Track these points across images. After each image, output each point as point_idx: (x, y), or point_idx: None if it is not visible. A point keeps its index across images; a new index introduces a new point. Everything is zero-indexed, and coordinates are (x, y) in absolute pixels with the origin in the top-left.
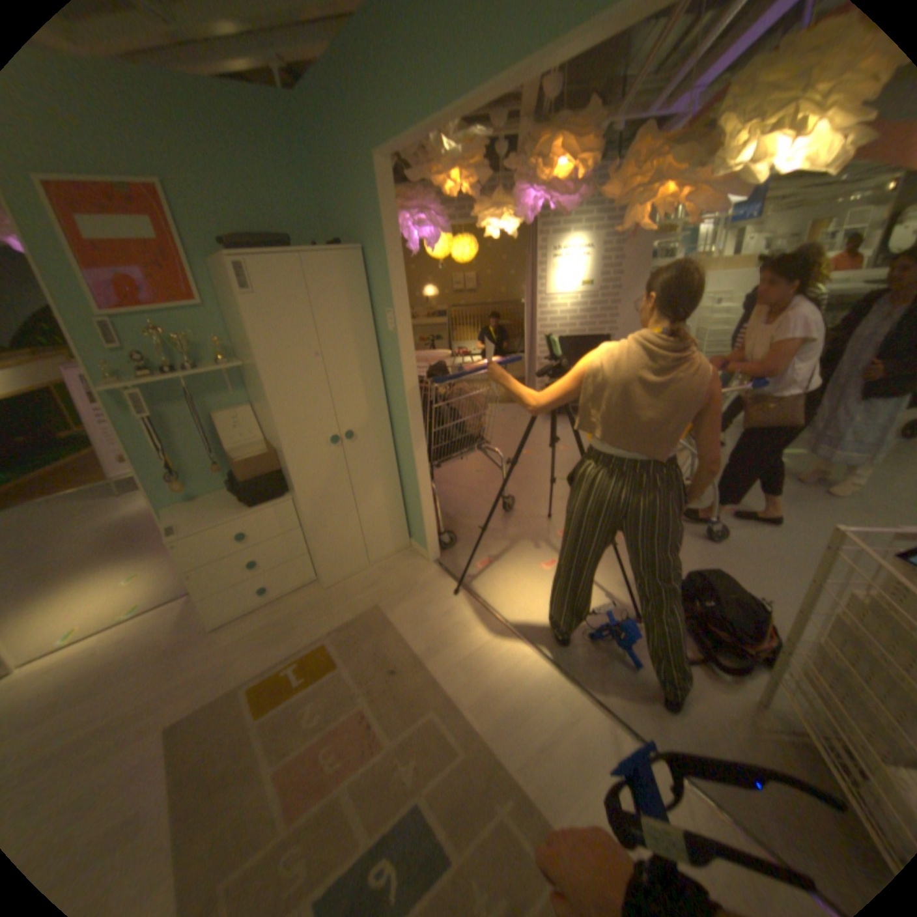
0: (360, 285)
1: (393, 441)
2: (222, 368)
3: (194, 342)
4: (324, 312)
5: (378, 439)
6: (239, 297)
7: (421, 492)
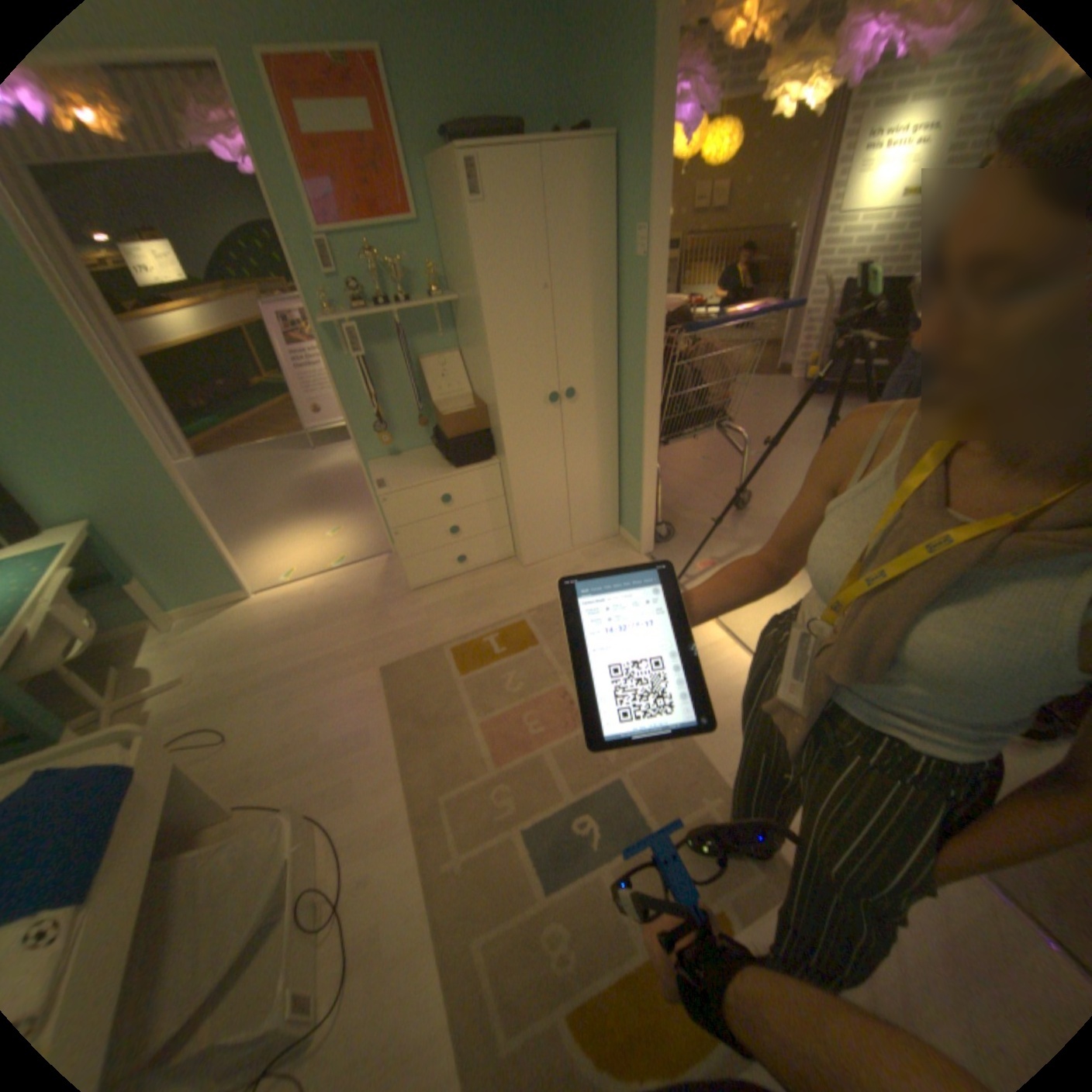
0: (607, 191)
1: (618, 407)
2: (434, 303)
3: (407, 270)
4: (560, 229)
5: (600, 402)
6: (468, 207)
7: (644, 471)
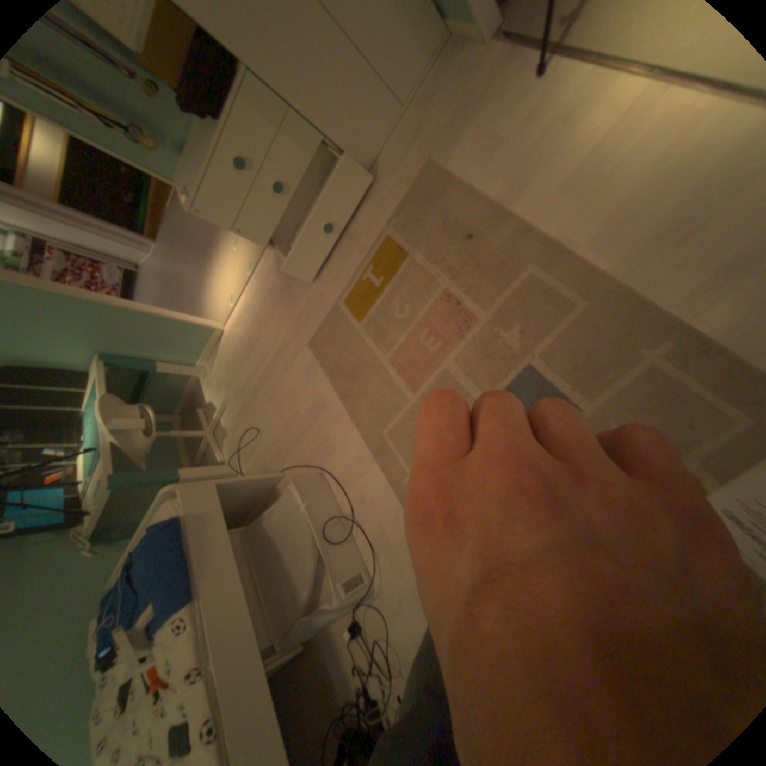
0: None
1: None
2: None
3: None
4: None
5: None
6: None
7: None
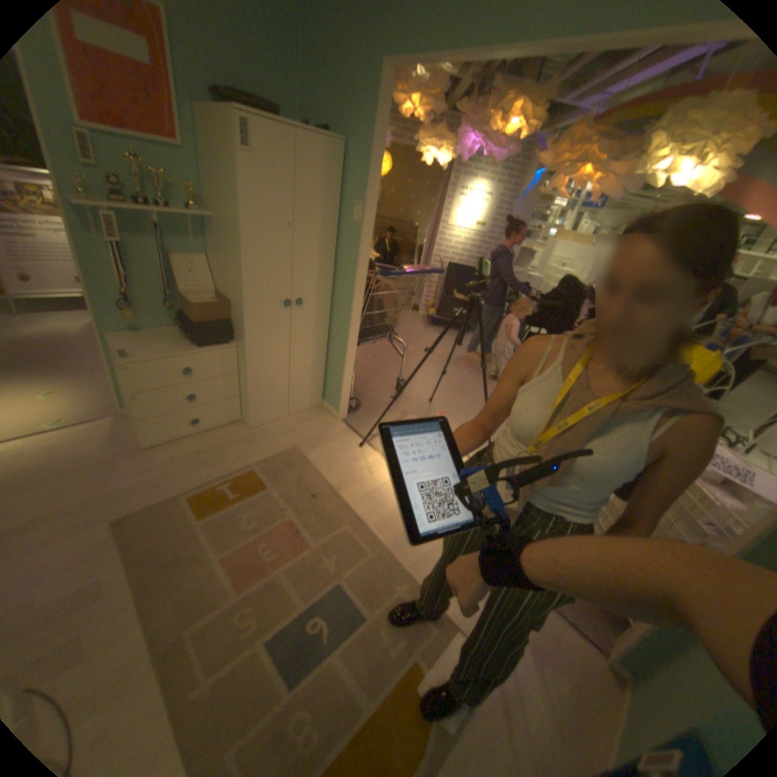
0: (337, 175)
1: (330, 317)
2: (189, 215)
3: (167, 182)
4: (304, 190)
5: (319, 312)
6: (239, 153)
7: (347, 363)
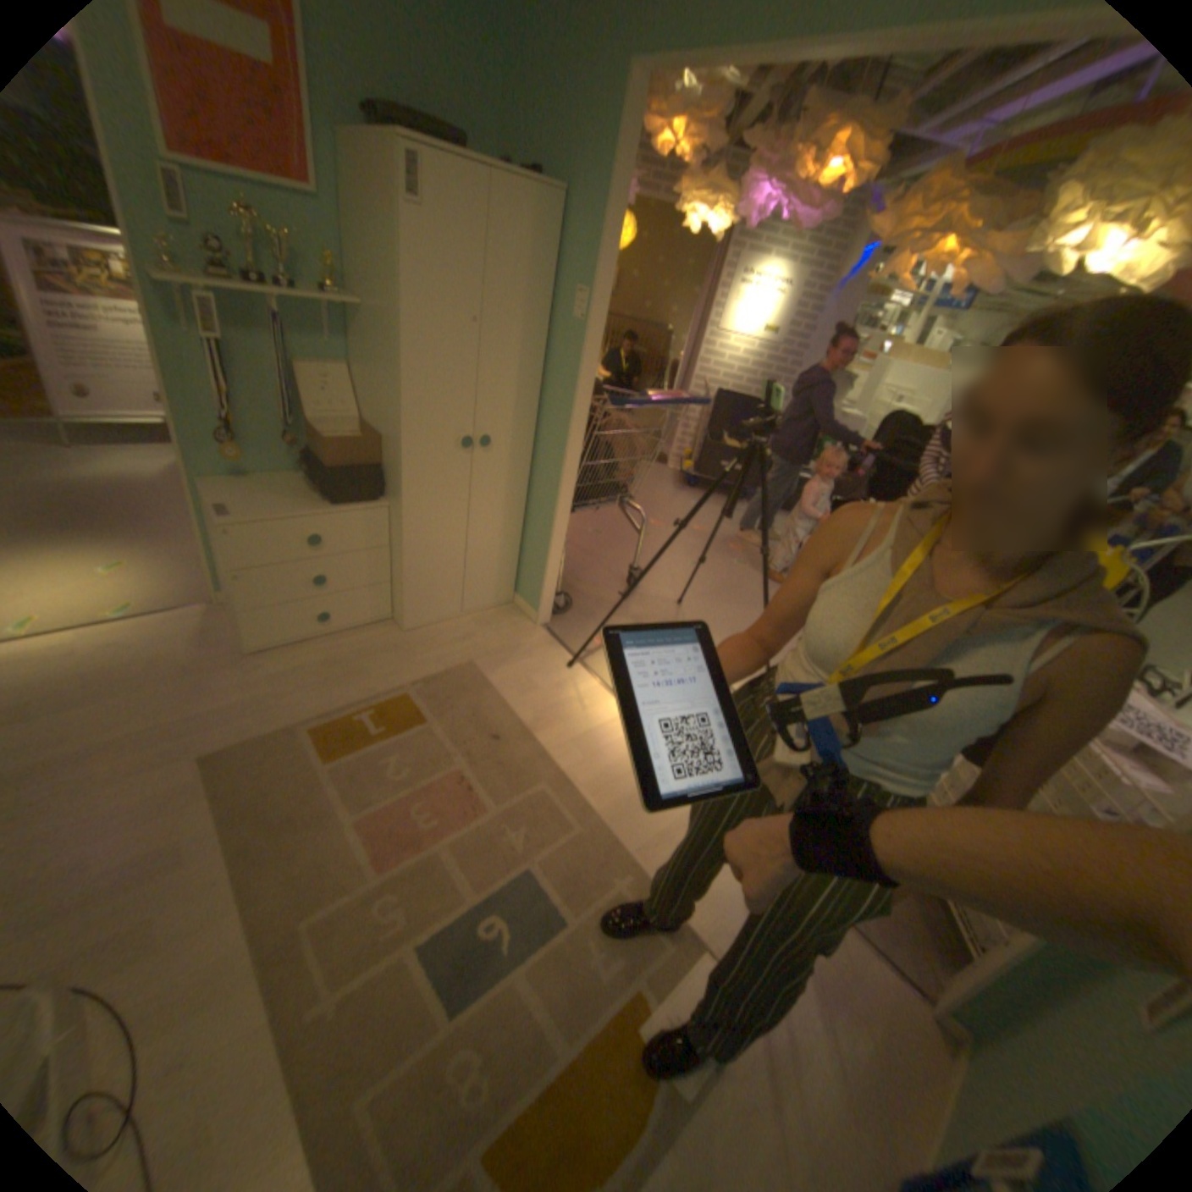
0: (551, 244)
1: (530, 466)
2: (324, 301)
3: (292, 250)
4: (499, 266)
5: (514, 458)
6: (402, 206)
7: (553, 538)
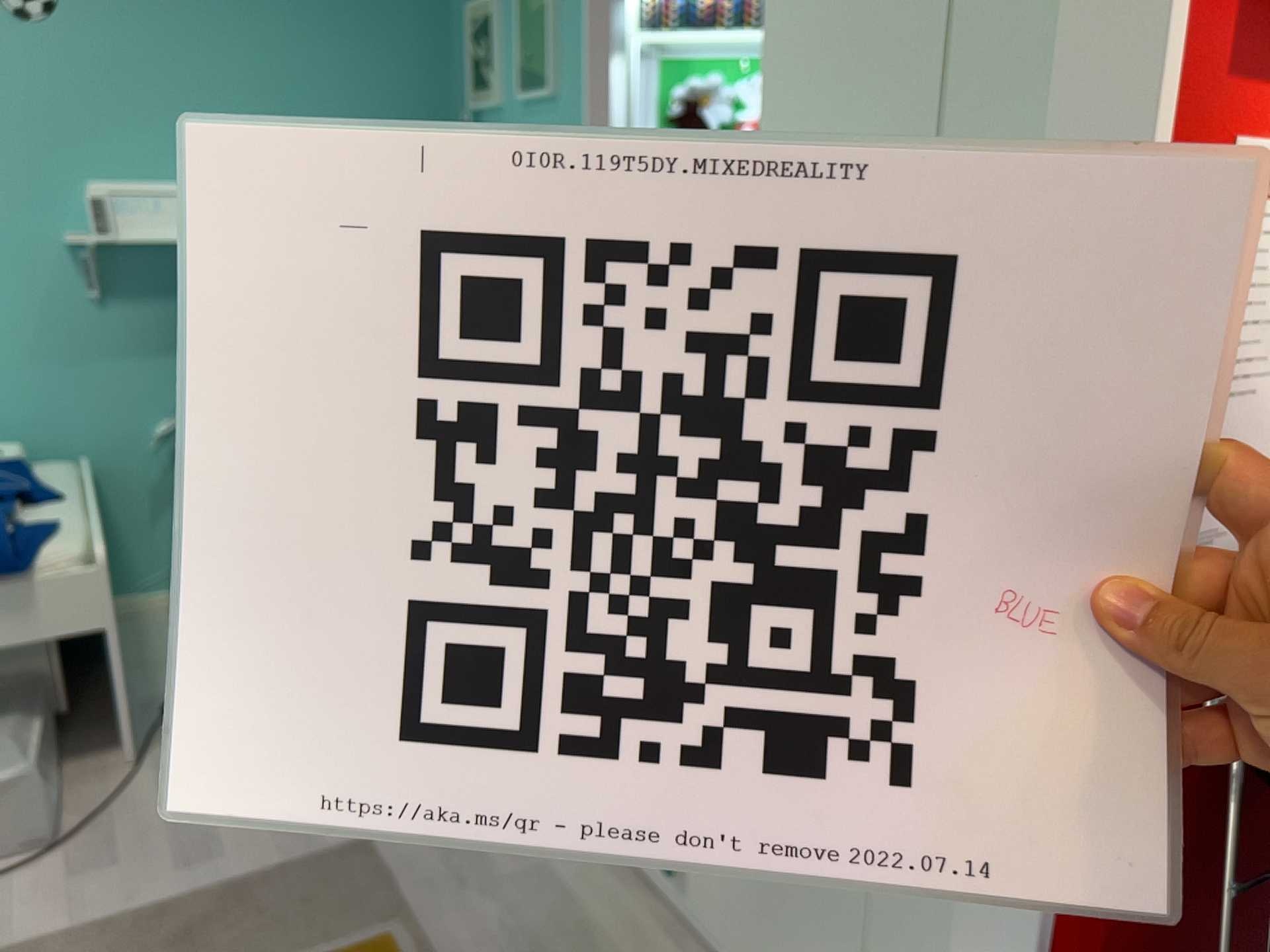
0: None
1: None
2: None
3: None
4: None
5: None
6: None
7: None
